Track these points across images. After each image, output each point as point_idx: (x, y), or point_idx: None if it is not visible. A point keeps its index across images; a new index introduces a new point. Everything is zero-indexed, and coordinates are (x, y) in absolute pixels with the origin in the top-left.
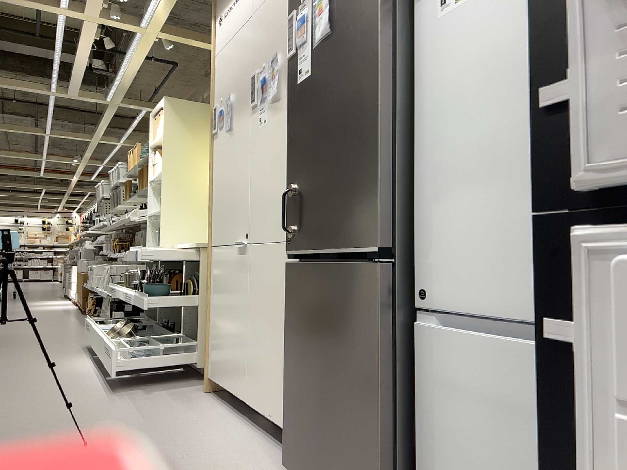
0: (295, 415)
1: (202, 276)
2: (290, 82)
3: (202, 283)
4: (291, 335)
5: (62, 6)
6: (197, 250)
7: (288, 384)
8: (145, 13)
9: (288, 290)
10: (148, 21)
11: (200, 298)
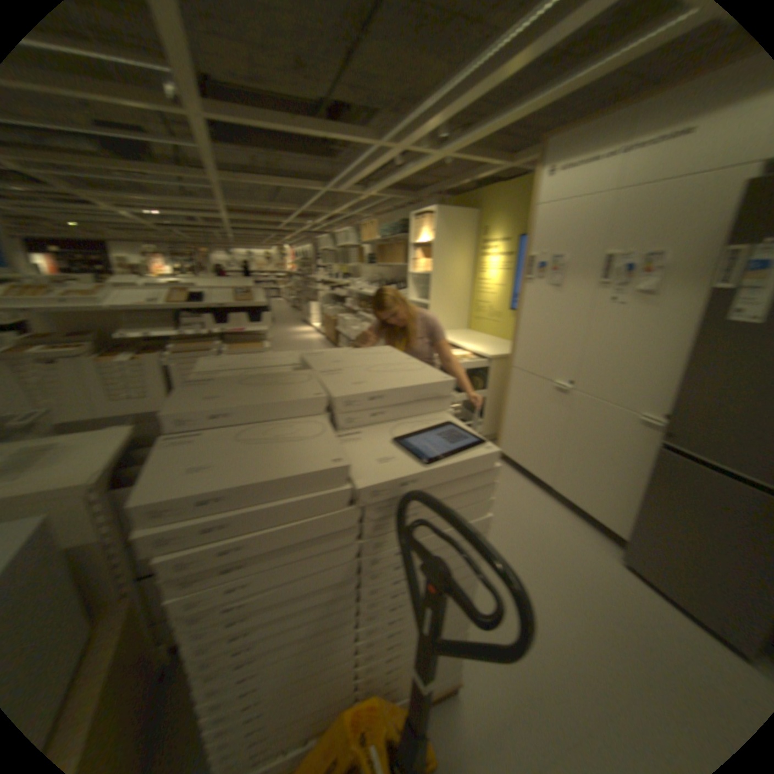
0: (646, 539)
1: (490, 378)
2: (712, 310)
3: (489, 383)
4: (657, 496)
5: (378, 139)
6: (485, 357)
7: (642, 520)
8: (448, 140)
9: (660, 466)
10: (446, 146)
11: (487, 393)
